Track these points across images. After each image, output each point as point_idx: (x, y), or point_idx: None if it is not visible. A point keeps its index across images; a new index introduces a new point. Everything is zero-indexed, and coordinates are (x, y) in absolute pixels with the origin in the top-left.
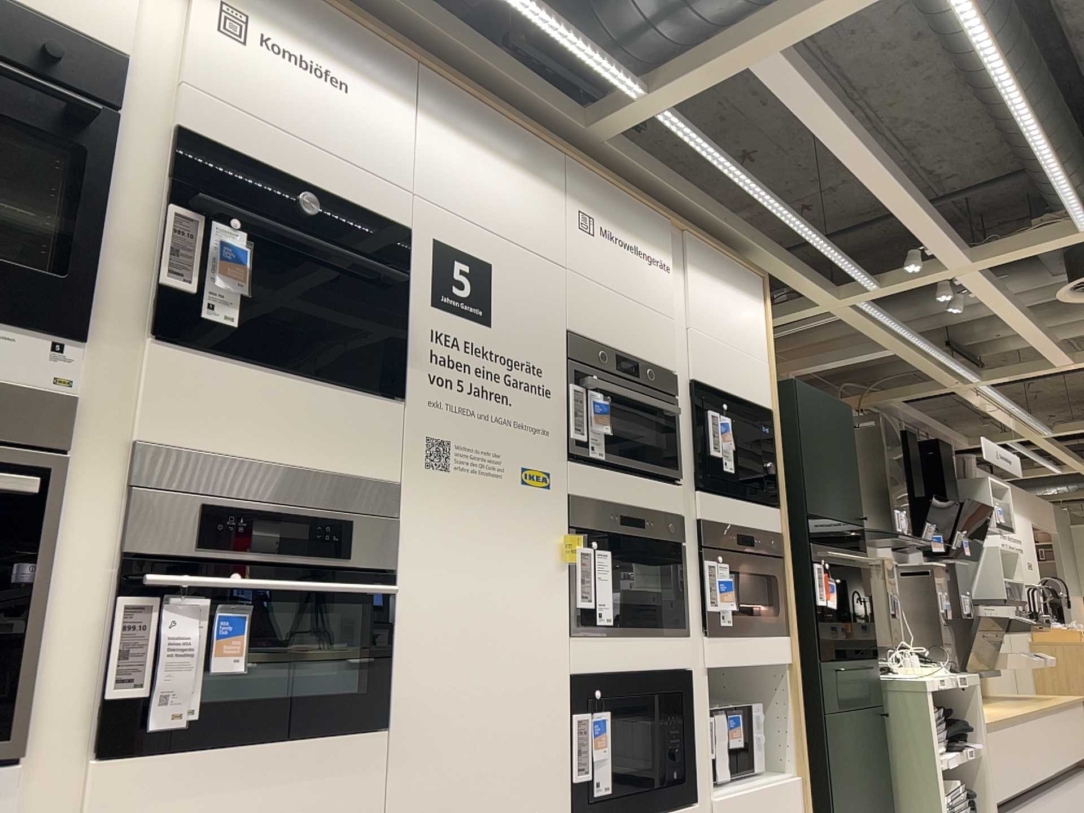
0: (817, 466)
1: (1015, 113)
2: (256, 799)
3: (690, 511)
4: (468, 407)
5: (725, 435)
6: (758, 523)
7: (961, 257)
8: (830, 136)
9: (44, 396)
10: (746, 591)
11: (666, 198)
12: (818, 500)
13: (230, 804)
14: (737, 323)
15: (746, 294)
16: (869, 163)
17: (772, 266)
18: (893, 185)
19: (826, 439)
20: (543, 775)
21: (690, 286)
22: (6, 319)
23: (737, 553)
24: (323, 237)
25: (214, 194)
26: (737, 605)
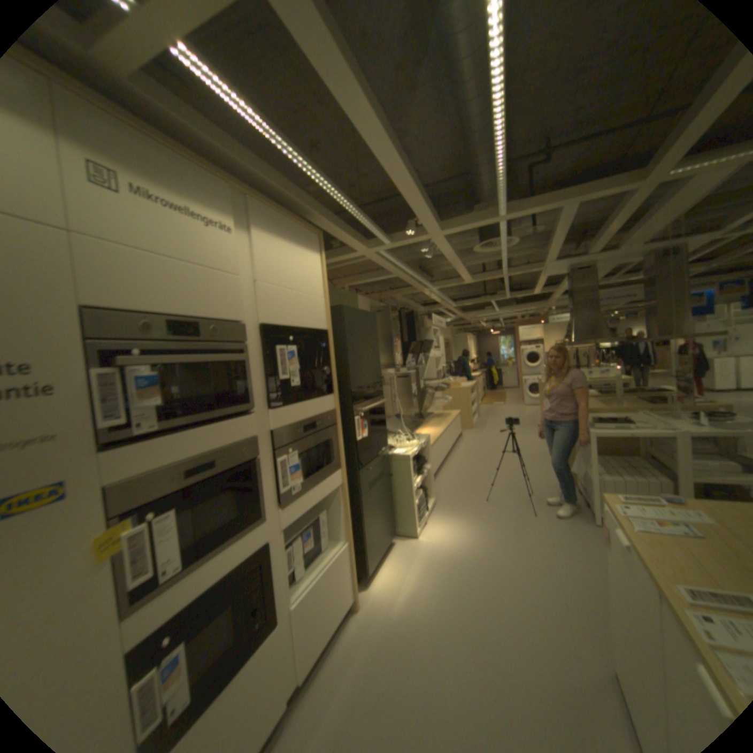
0: (357, 357)
1: (497, 115)
2: None
3: (263, 426)
4: None
5: (292, 360)
6: (319, 410)
7: (439, 228)
8: (360, 115)
9: None
10: (311, 458)
11: (229, 163)
12: (357, 378)
13: None
14: (301, 272)
15: (307, 249)
16: (390, 149)
17: (327, 227)
18: (405, 171)
19: (363, 338)
20: None
21: (256, 245)
22: None
23: (304, 436)
24: None
25: None
26: (303, 476)
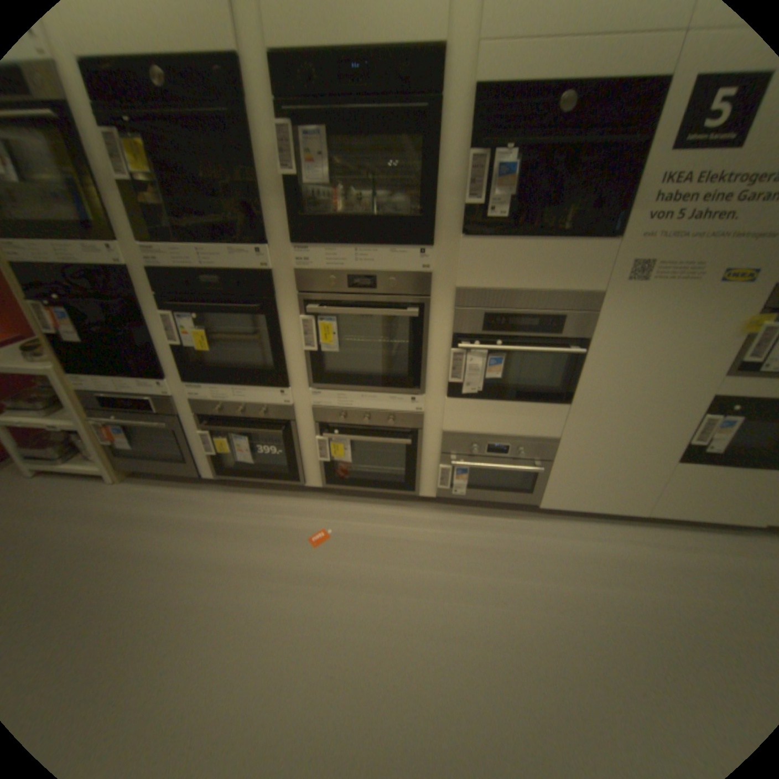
0: None
1: None
2: (504, 417)
3: None
4: (684, 231)
5: None
6: None
7: None
8: None
9: (420, 273)
10: None
11: None
12: None
13: (493, 417)
14: None
15: None
16: None
17: None
18: None
19: None
20: (668, 436)
21: None
22: (402, 243)
23: None
24: (578, 124)
25: (498, 126)
26: None
